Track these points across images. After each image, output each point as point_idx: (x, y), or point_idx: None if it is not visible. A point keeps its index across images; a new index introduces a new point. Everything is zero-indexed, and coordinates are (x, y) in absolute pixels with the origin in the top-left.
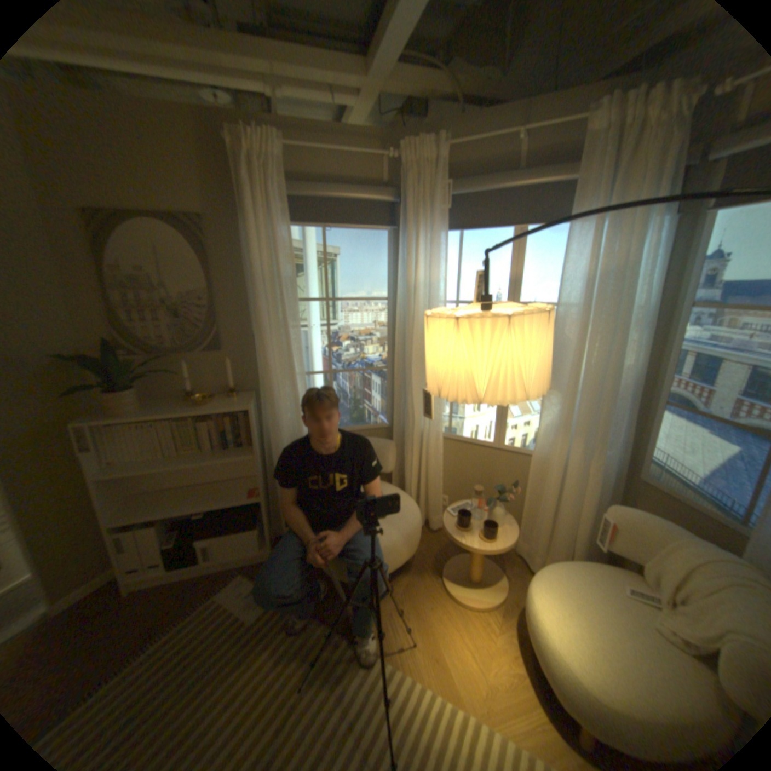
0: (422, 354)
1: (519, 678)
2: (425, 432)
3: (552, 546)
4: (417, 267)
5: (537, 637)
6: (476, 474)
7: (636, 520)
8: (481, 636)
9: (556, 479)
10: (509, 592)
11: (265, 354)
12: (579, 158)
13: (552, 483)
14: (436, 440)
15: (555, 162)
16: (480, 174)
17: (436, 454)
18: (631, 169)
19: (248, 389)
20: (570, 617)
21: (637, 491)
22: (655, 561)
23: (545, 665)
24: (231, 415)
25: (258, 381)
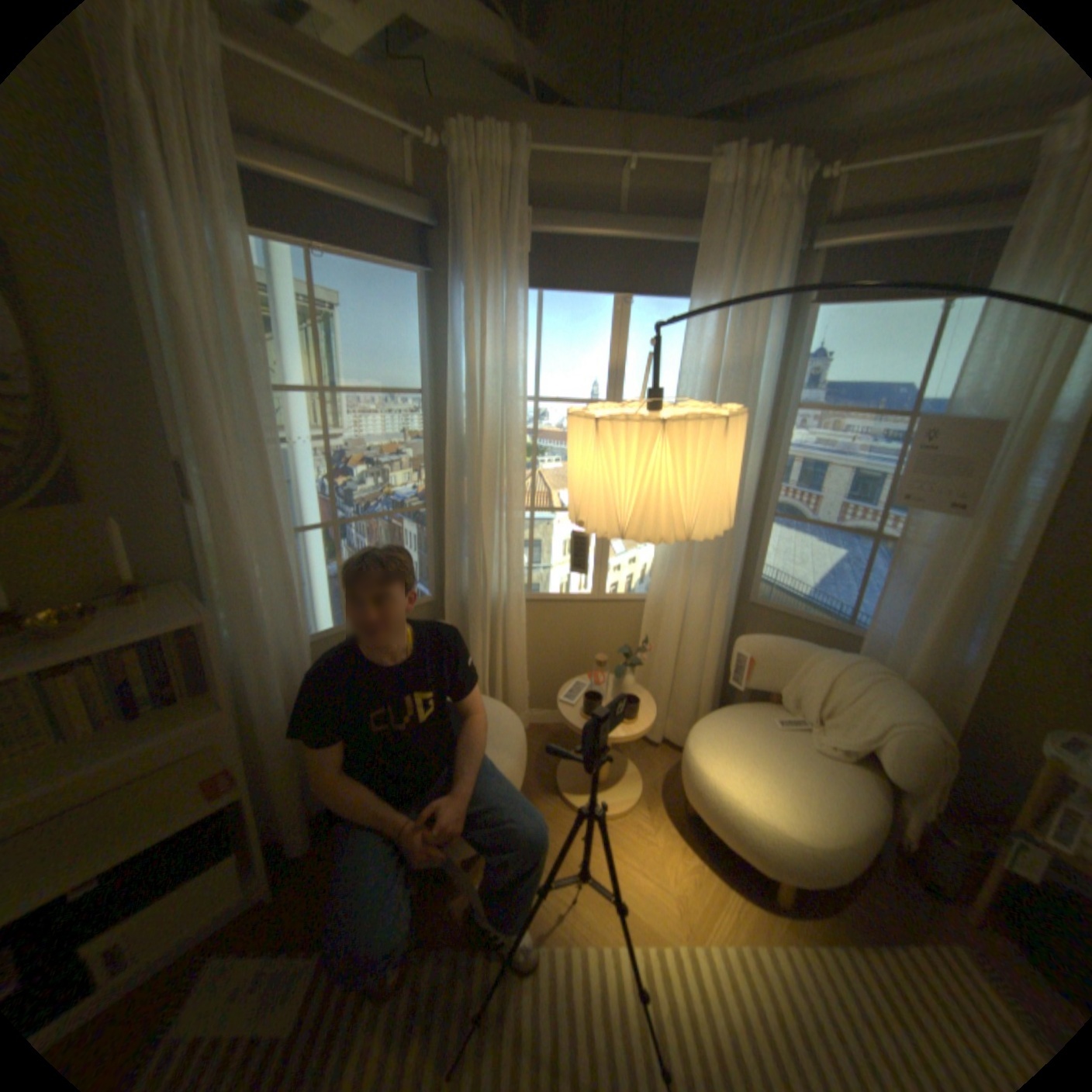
0: (491, 479)
1: (696, 871)
2: (502, 598)
3: (670, 704)
4: (479, 341)
5: (720, 813)
6: (566, 641)
7: (768, 646)
8: (636, 845)
9: (677, 623)
10: (641, 777)
11: (221, 501)
12: (689, 217)
13: (669, 628)
14: (518, 606)
15: (662, 215)
16: (565, 209)
17: (518, 626)
18: (754, 244)
19: (153, 580)
20: (750, 775)
21: (743, 616)
22: (790, 685)
23: (737, 841)
24: (131, 643)
25: (183, 559)
